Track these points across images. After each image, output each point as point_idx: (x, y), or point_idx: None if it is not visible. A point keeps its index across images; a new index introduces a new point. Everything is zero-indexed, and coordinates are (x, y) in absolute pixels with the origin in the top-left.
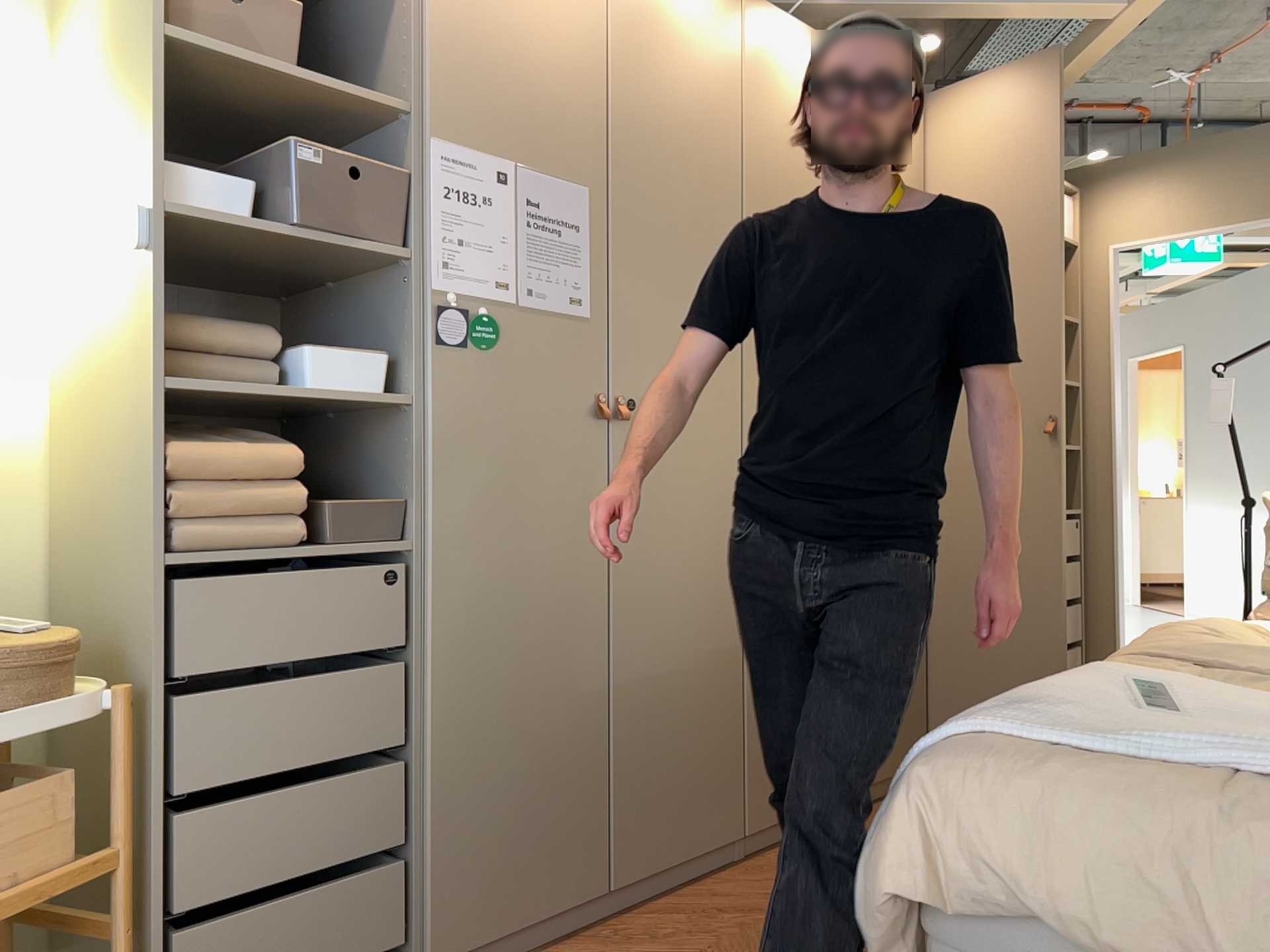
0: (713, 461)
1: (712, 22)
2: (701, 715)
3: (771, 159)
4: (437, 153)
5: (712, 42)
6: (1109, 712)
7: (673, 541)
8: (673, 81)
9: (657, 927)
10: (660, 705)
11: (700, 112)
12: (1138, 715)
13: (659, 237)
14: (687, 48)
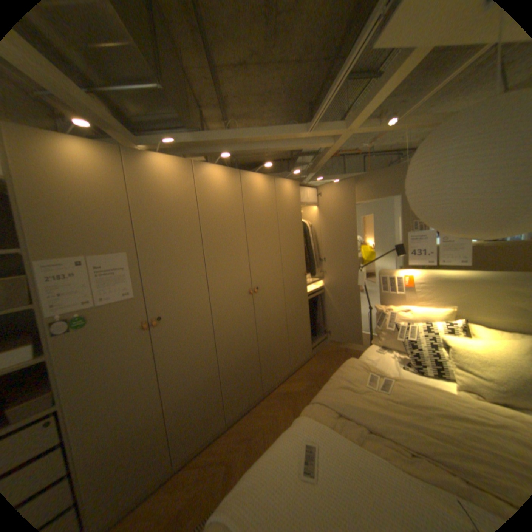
0: (198, 323)
1: (178, 177)
2: (203, 400)
3: (211, 217)
4: (39, 266)
5: (179, 184)
6: (285, 482)
7: (184, 354)
8: (162, 203)
9: (188, 476)
10: (186, 405)
11: (177, 210)
12: (297, 478)
13: (164, 259)
14: (167, 189)
